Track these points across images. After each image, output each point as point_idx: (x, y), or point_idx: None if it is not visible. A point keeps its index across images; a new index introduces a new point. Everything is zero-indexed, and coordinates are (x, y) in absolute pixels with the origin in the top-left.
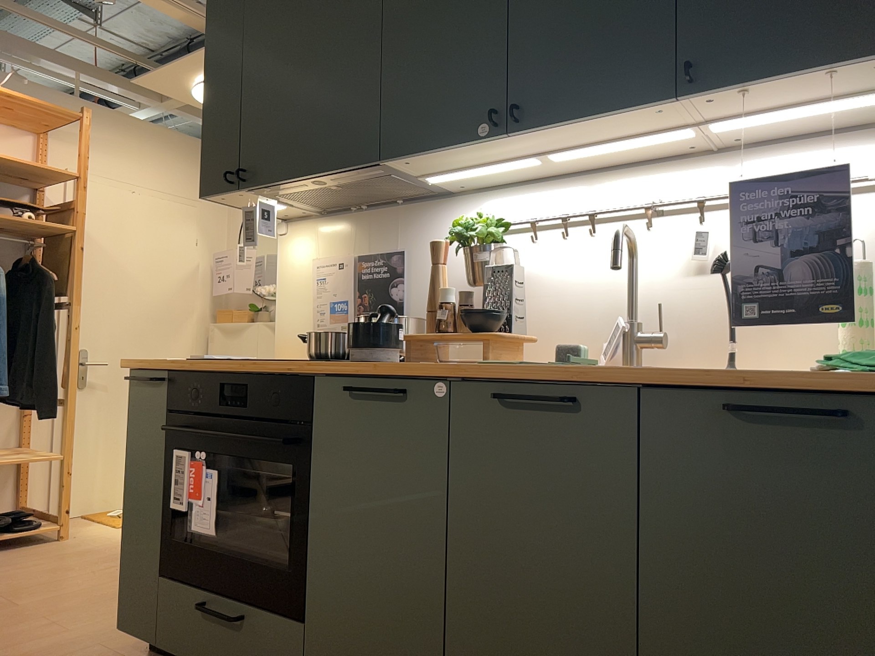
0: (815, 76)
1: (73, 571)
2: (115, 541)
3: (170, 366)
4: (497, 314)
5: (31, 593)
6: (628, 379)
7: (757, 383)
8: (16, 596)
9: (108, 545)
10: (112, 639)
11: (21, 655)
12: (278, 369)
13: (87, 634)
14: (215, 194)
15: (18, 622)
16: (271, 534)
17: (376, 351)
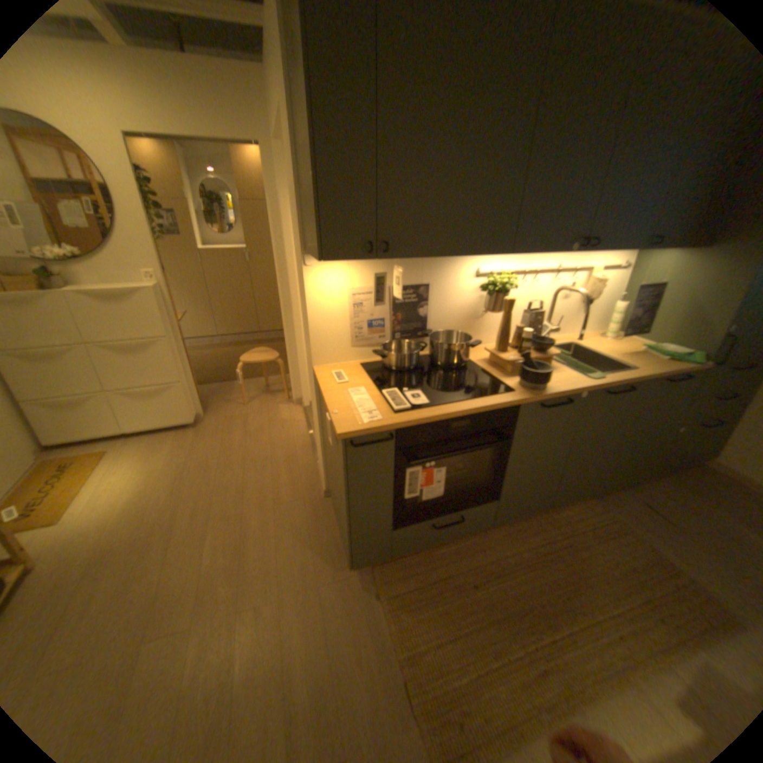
0: (676, 248)
1: (143, 577)
2: (97, 534)
3: (394, 424)
4: (547, 340)
5: (167, 614)
6: (650, 378)
7: (678, 372)
8: (162, 626)
9: (101, 540)
10: (312, 578)
11: (297, 635)
12: (494, 404)
13: (291, 590)
14: (337, 259)
15: (229, 630)
16: (466, 477)
17: (545, 381)
